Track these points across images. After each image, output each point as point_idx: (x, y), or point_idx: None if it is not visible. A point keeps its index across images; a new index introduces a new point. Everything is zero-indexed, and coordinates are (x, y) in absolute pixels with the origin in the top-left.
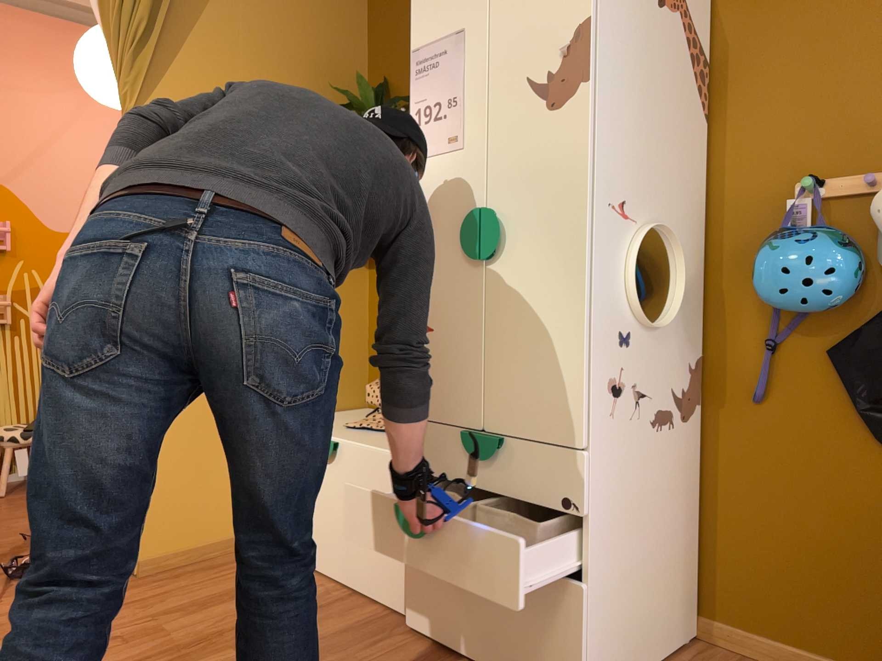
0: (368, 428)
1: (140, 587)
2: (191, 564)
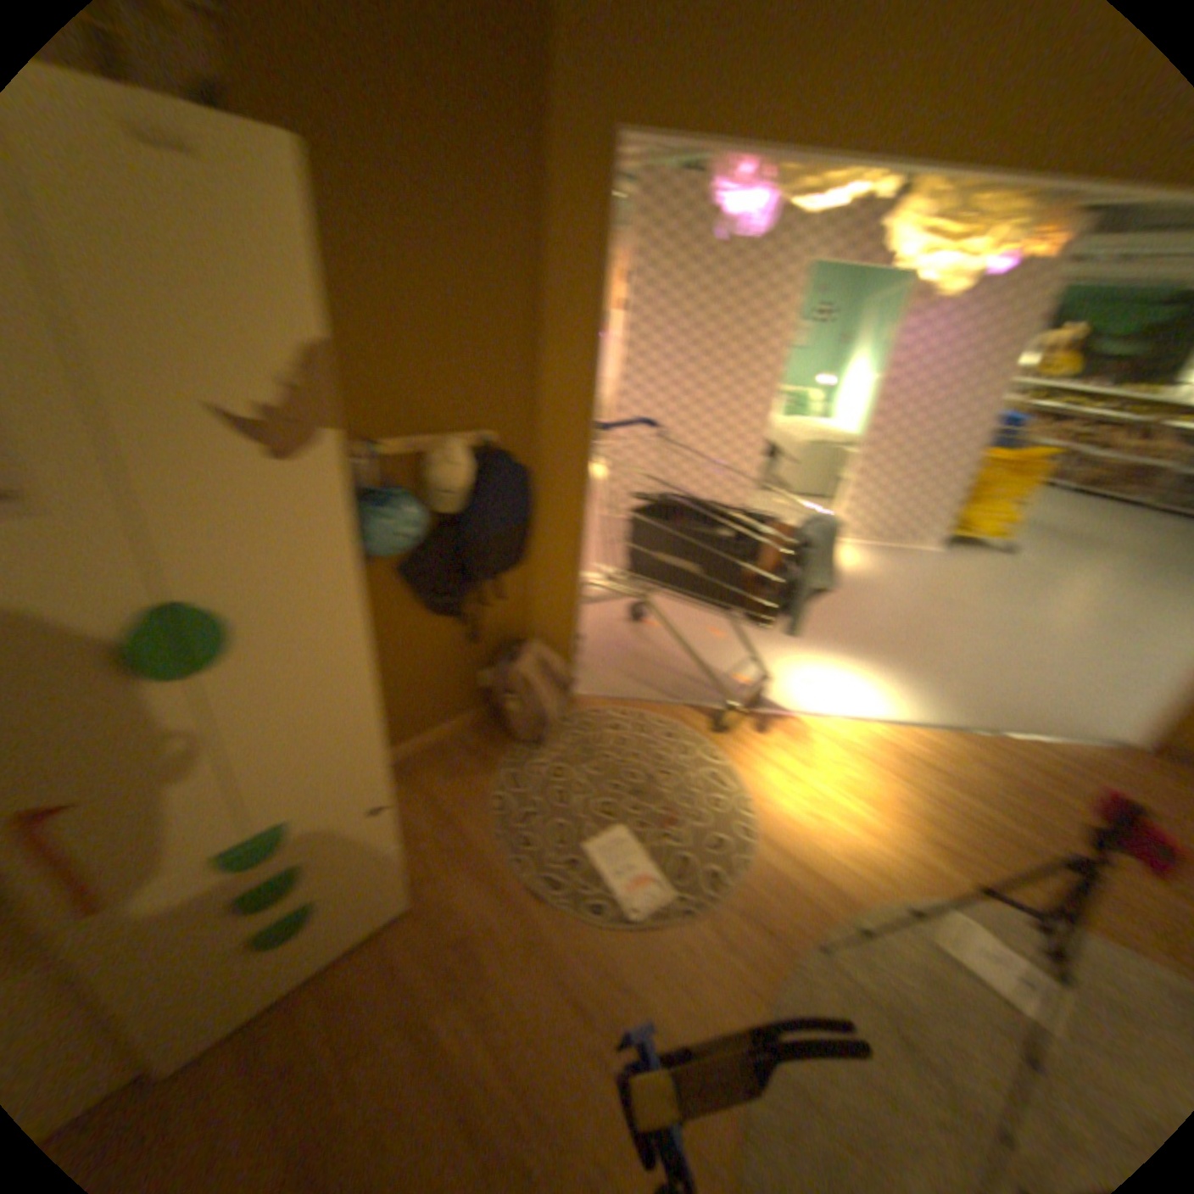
0: None
1: None
2: None
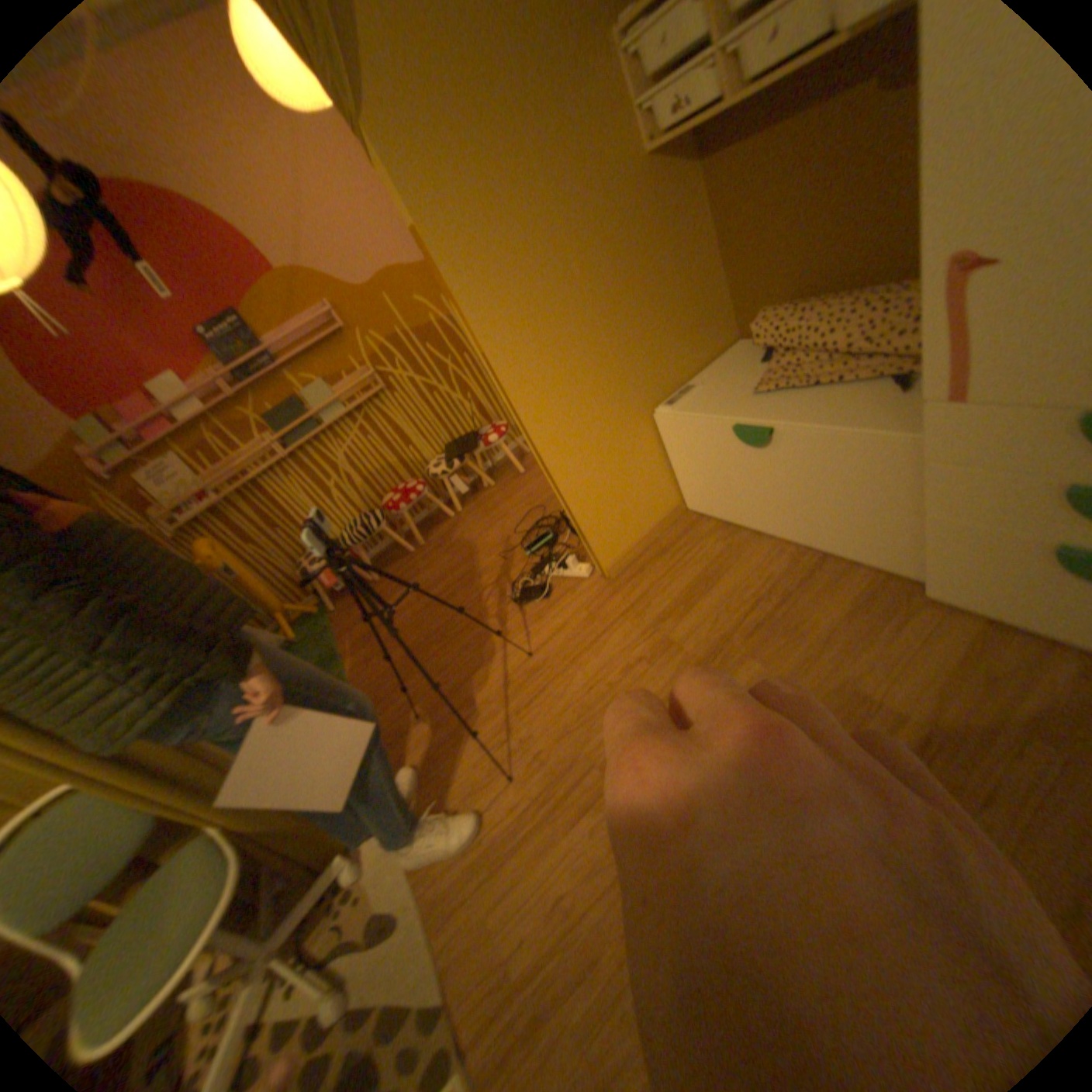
0: (790, 384)
1: (620, 588)
2: (643, 549)
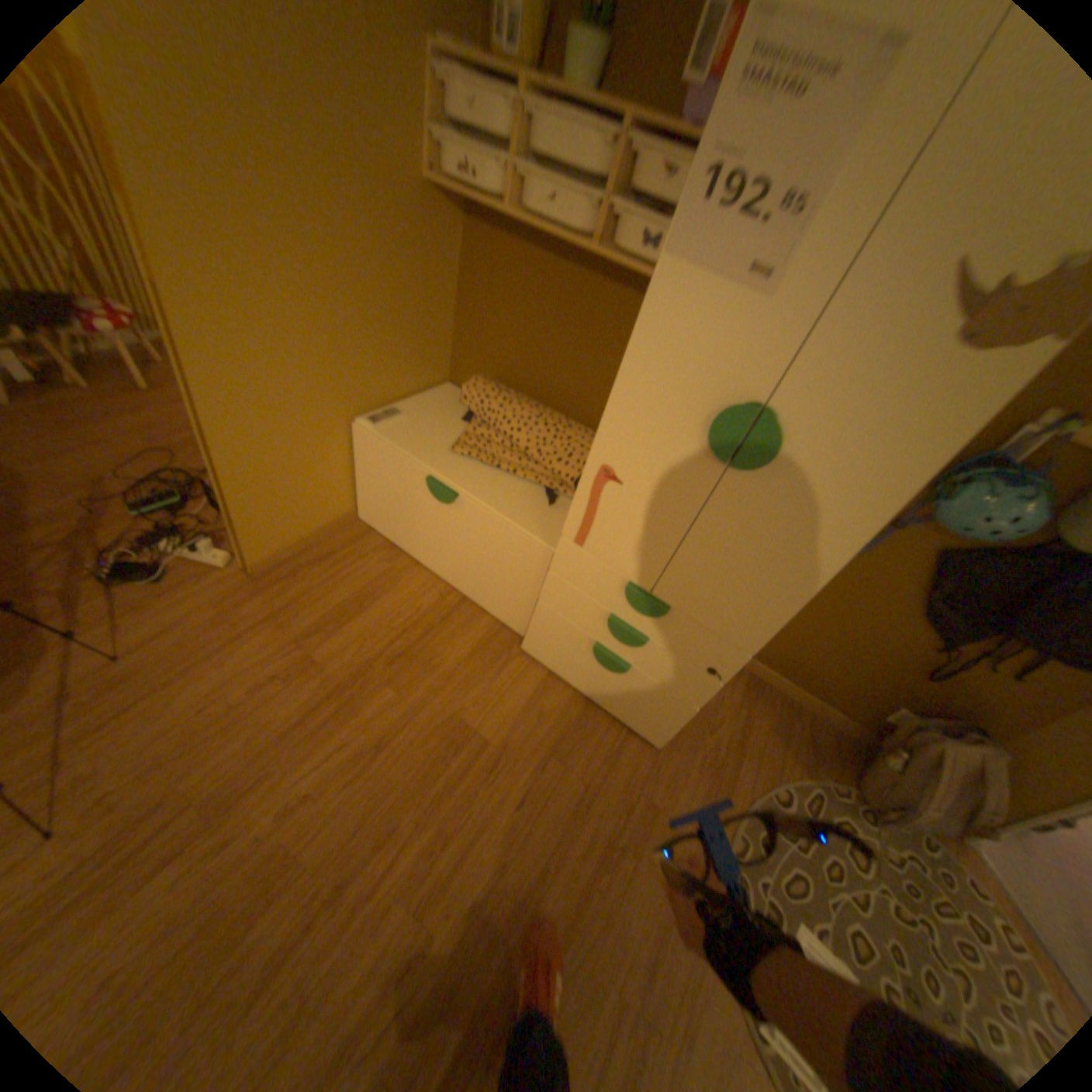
0: (480, 461)
1: (266, 593)
2: (302, 553)
